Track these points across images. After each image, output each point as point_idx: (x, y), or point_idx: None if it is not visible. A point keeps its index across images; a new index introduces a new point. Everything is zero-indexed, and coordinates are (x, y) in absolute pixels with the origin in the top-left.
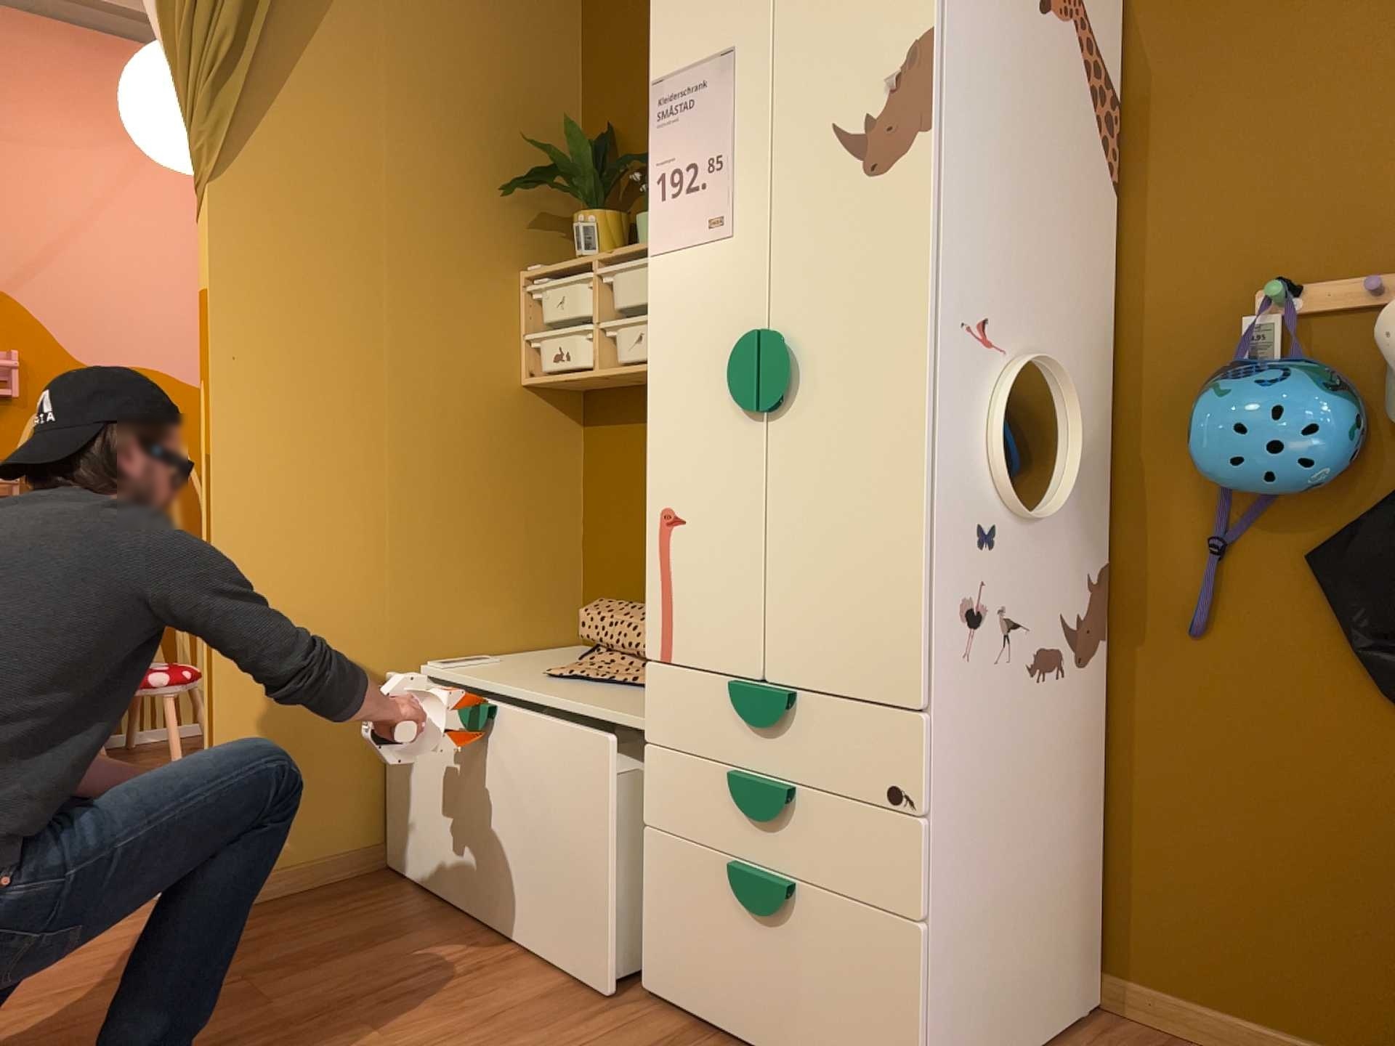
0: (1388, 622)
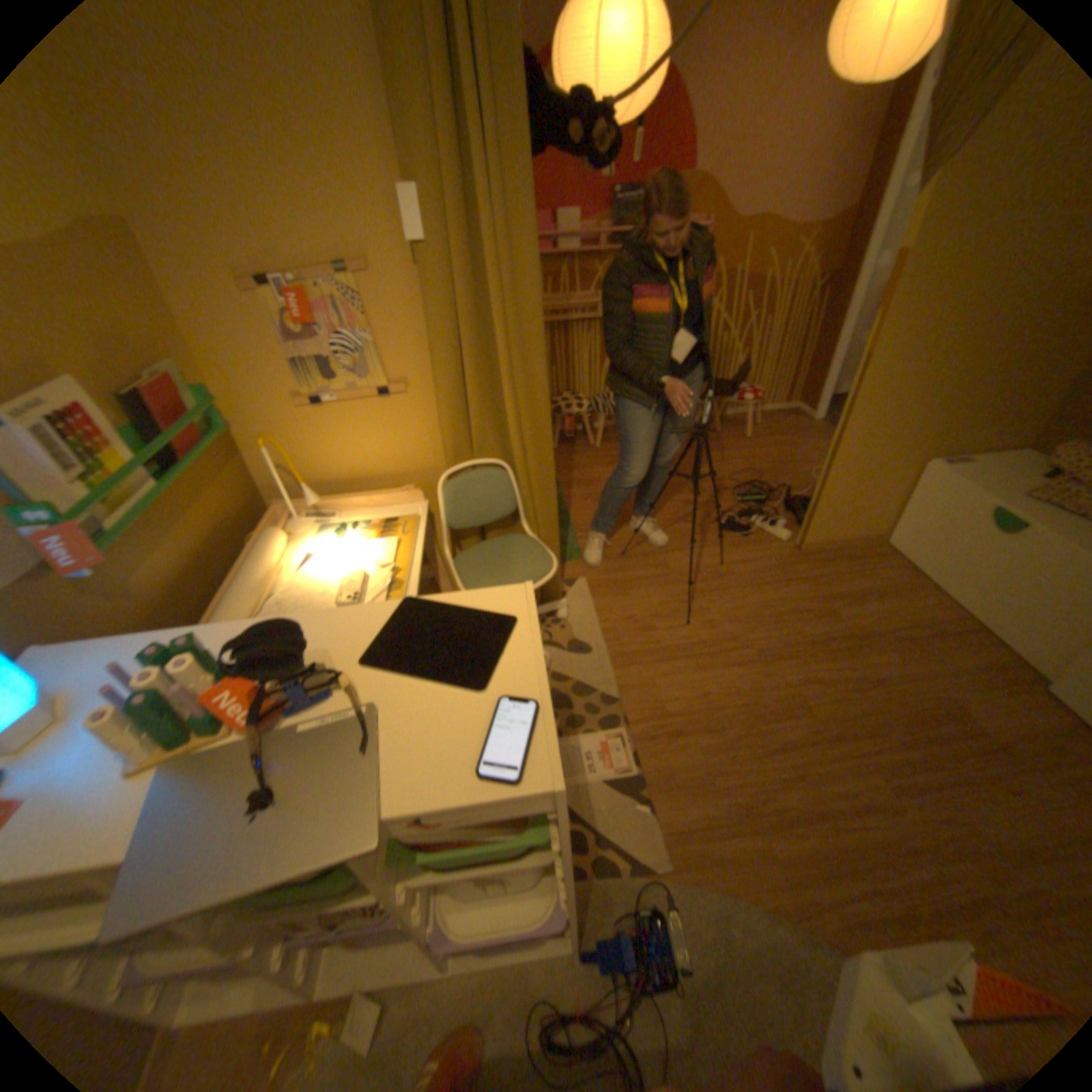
0: None
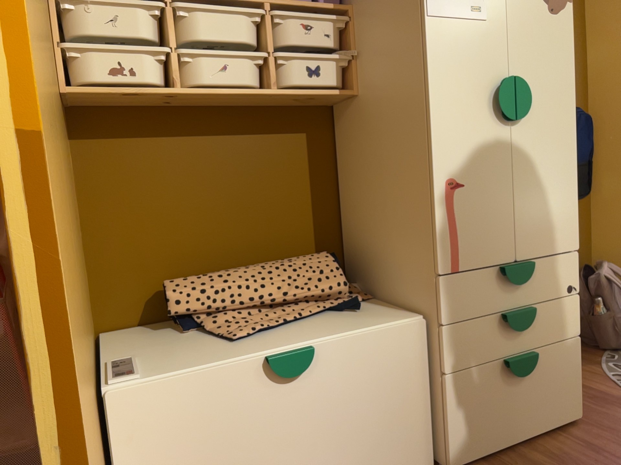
0: None
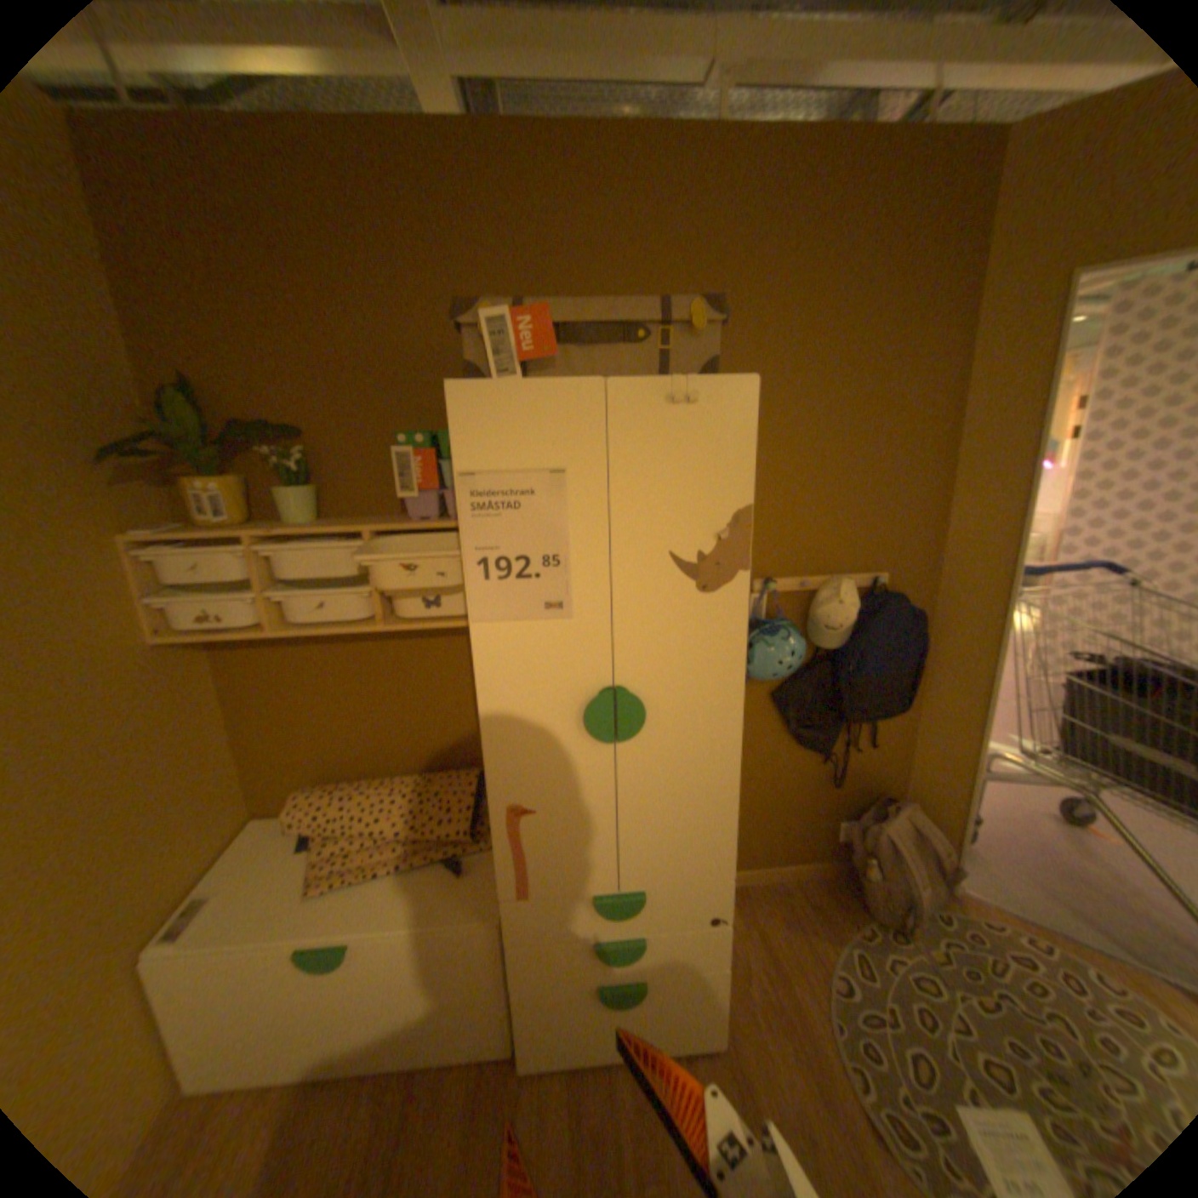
0: (802, 719)
